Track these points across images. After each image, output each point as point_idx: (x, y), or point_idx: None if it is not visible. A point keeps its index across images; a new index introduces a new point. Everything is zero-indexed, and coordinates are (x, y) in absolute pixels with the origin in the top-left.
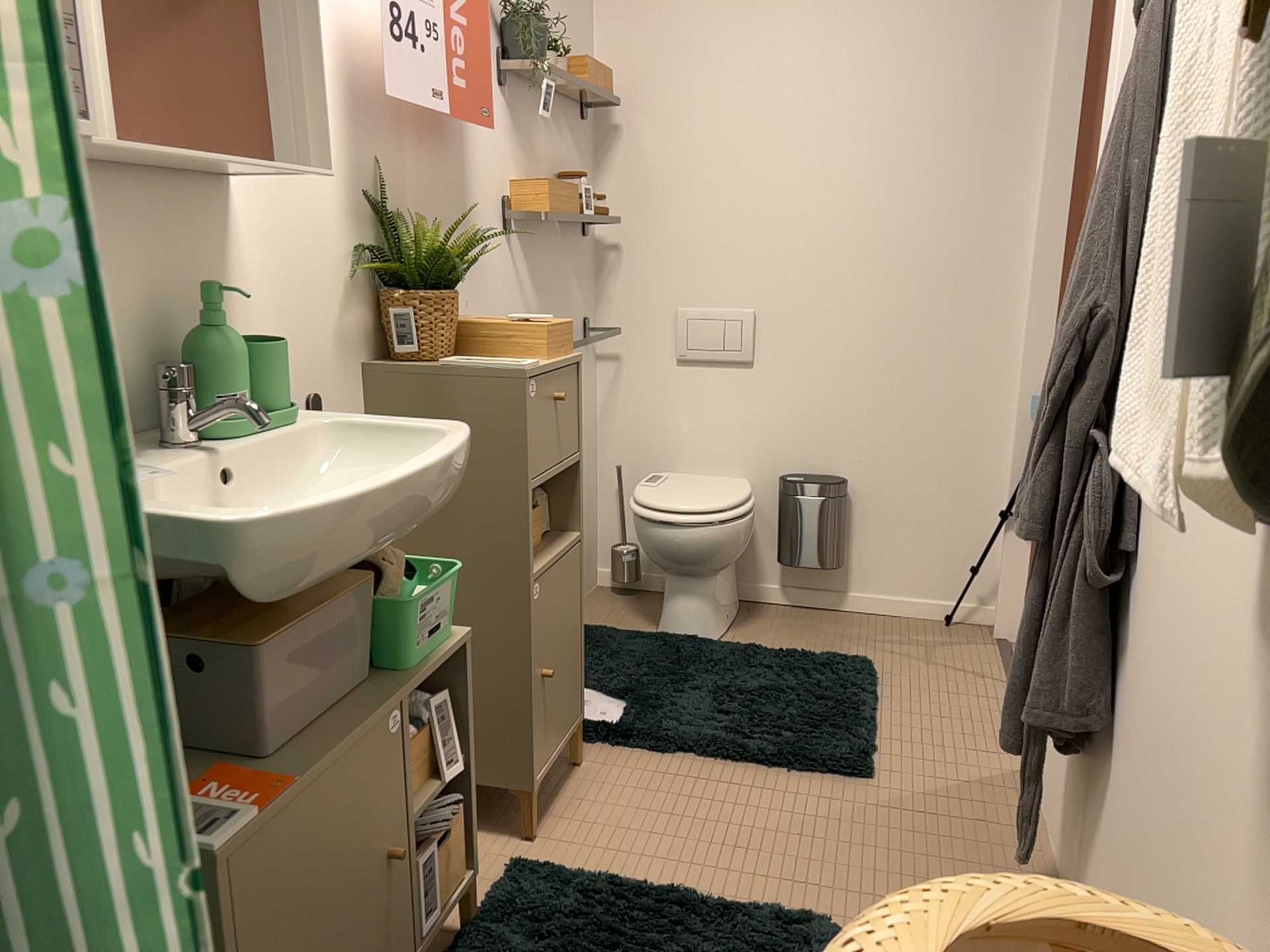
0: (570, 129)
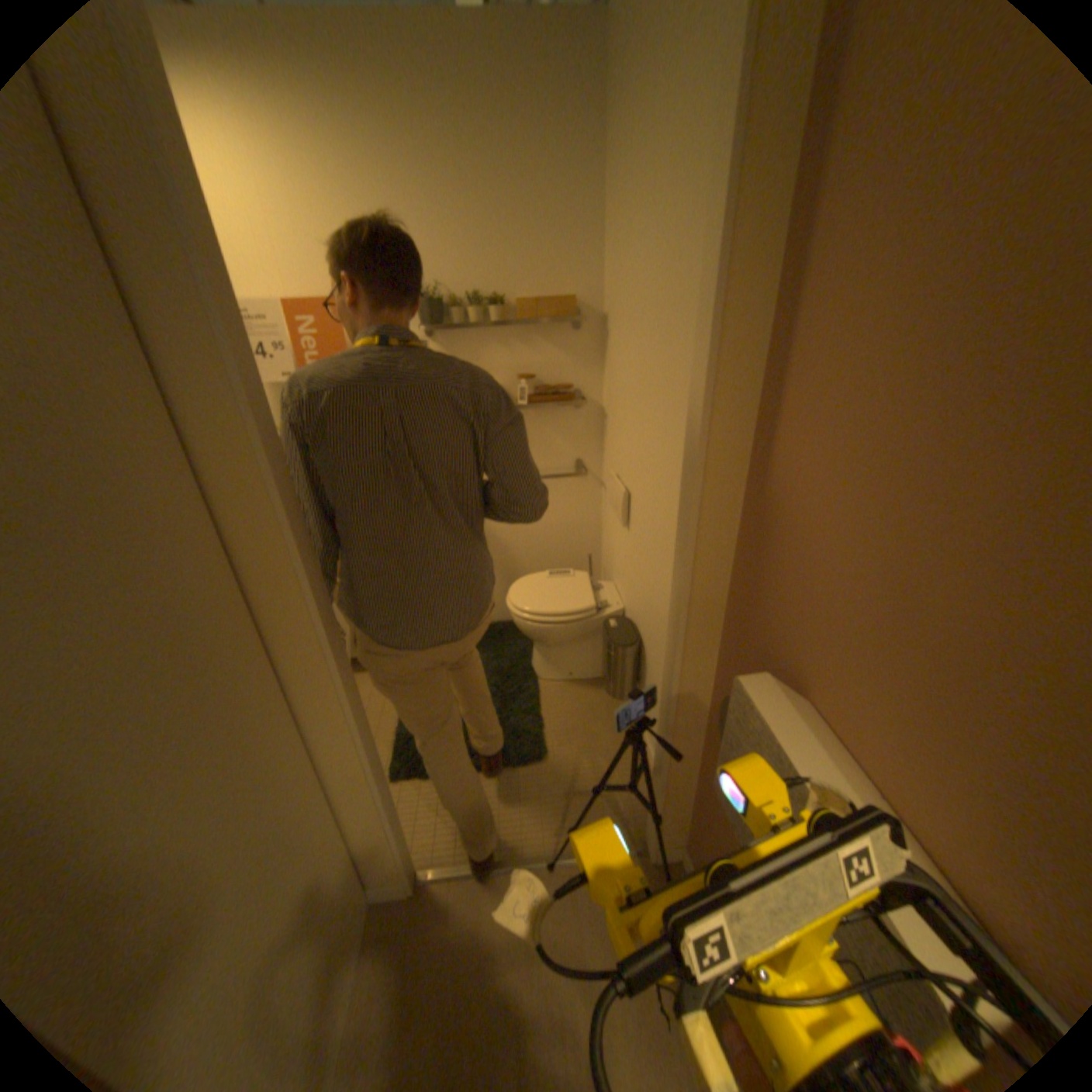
0: (548, 340)
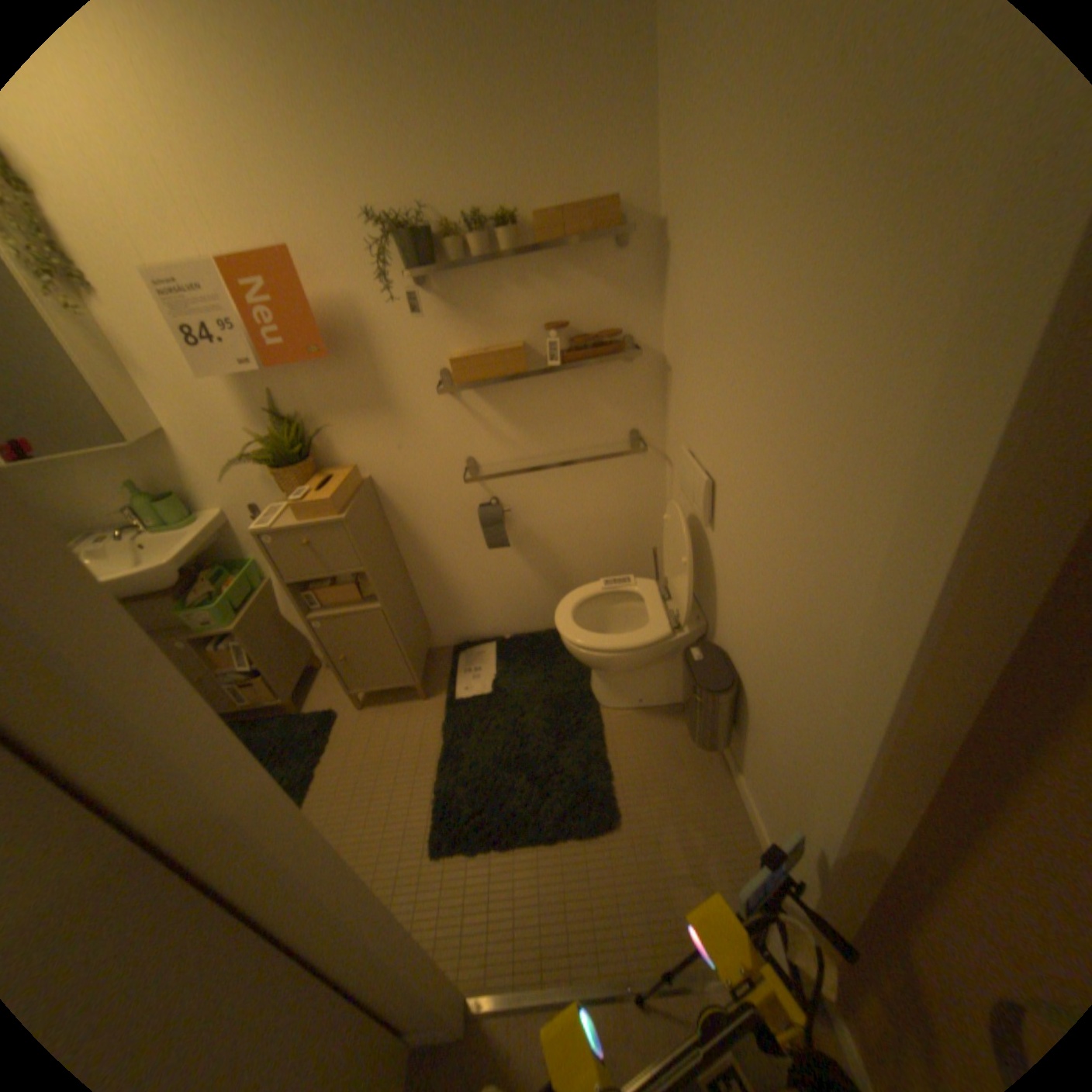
0: (582, 266)
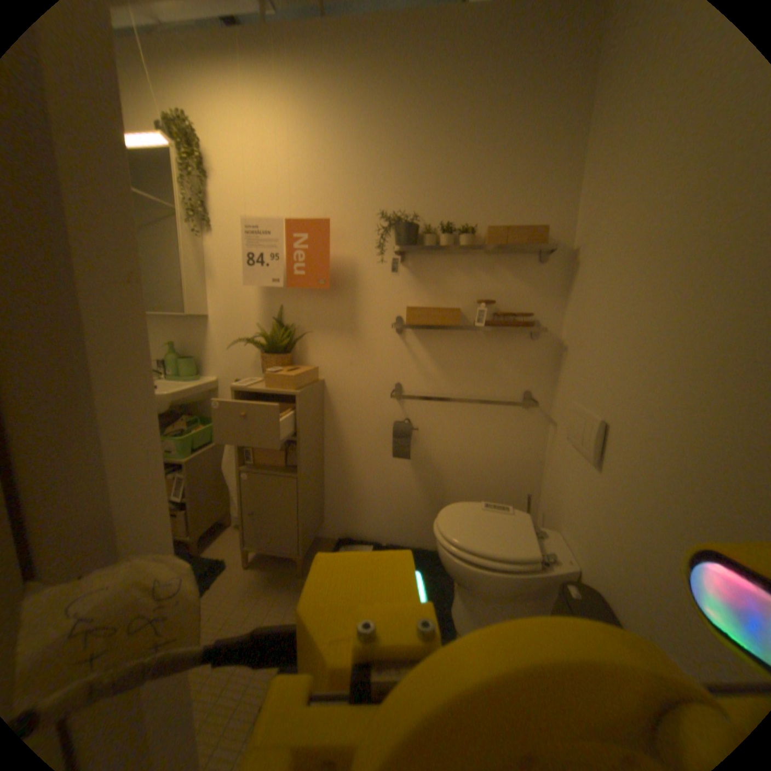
0: (514, 267)
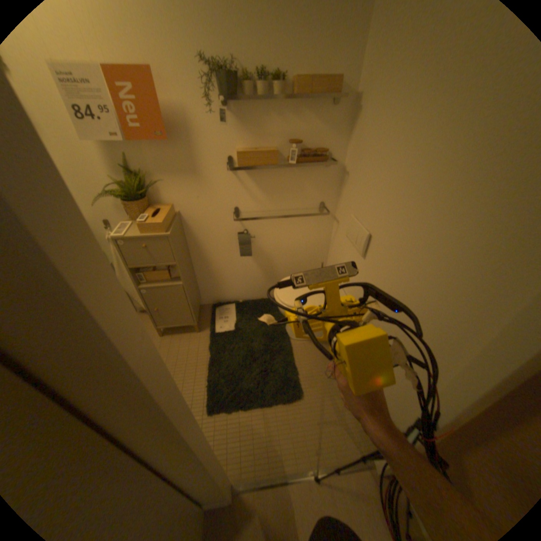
0: (313, 111)
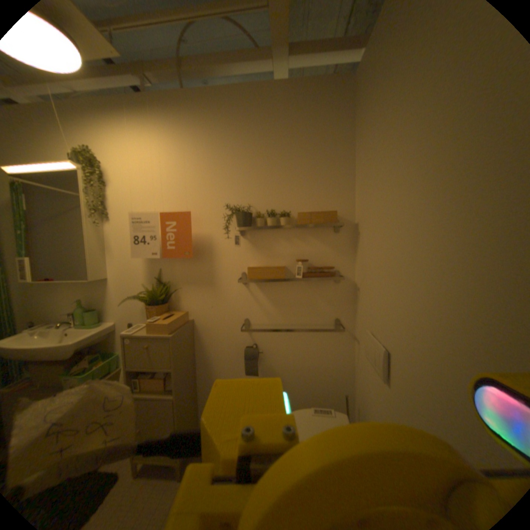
0: (318, 236)
